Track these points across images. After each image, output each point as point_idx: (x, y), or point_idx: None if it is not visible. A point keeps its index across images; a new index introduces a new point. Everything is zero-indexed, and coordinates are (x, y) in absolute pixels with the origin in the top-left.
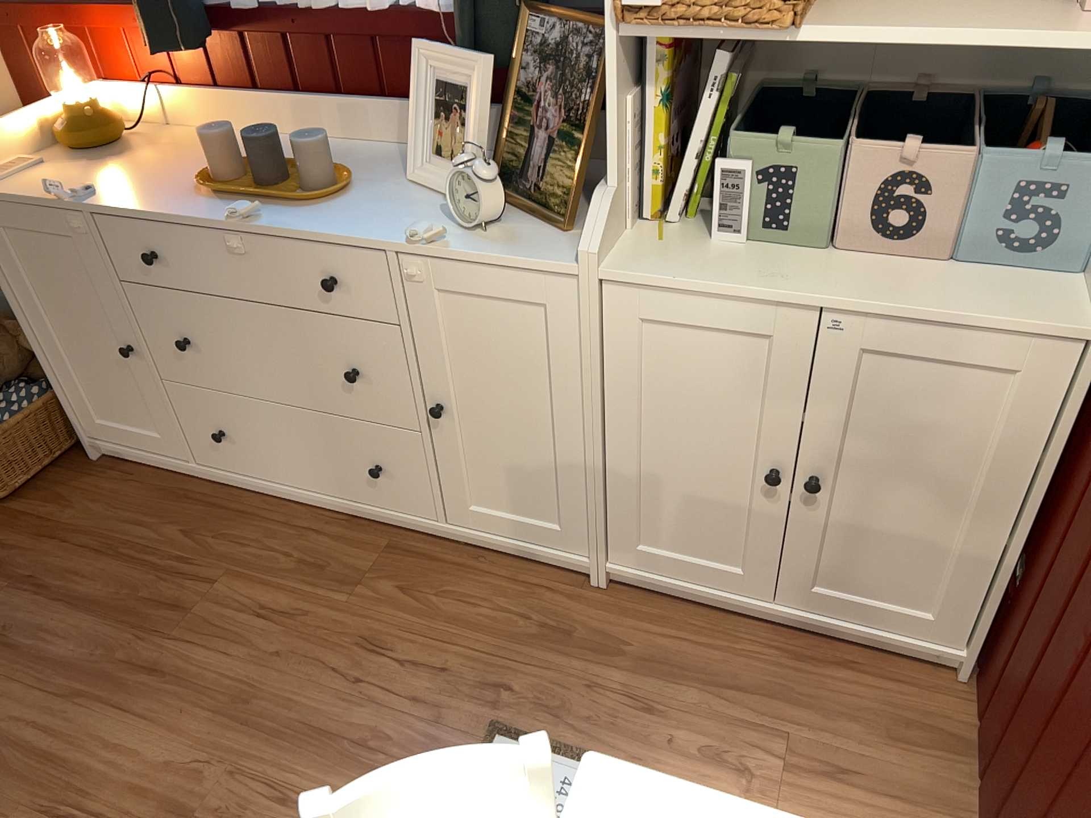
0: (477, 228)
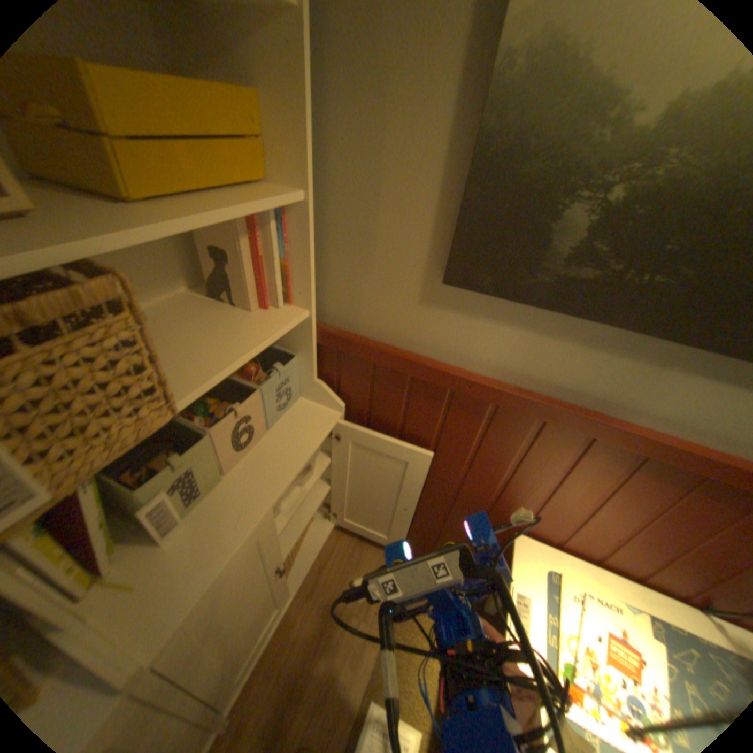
0: None
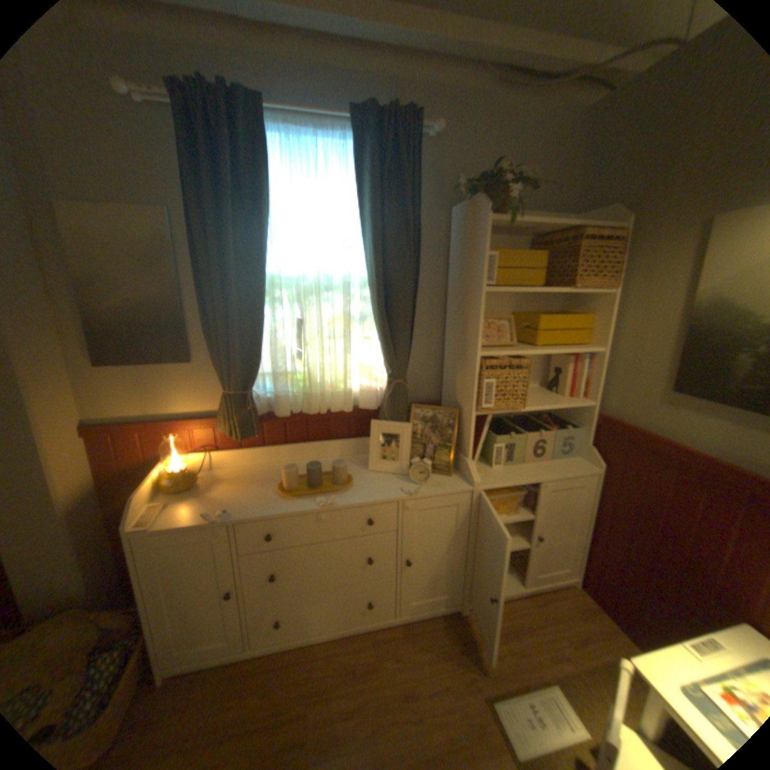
0: (425, 482)
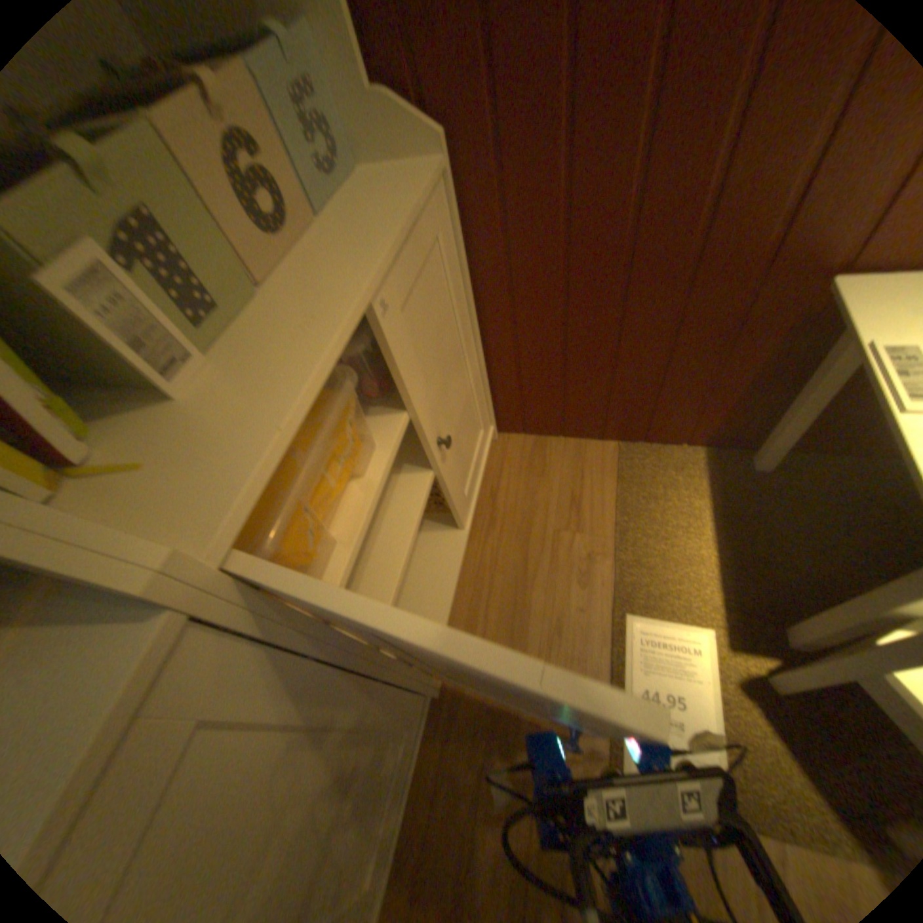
0: None
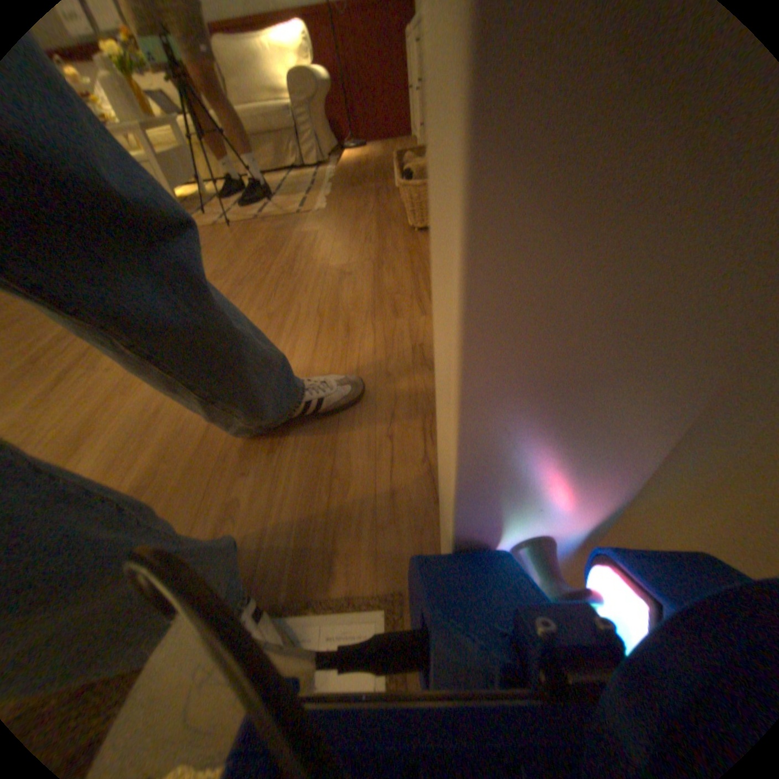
0: None
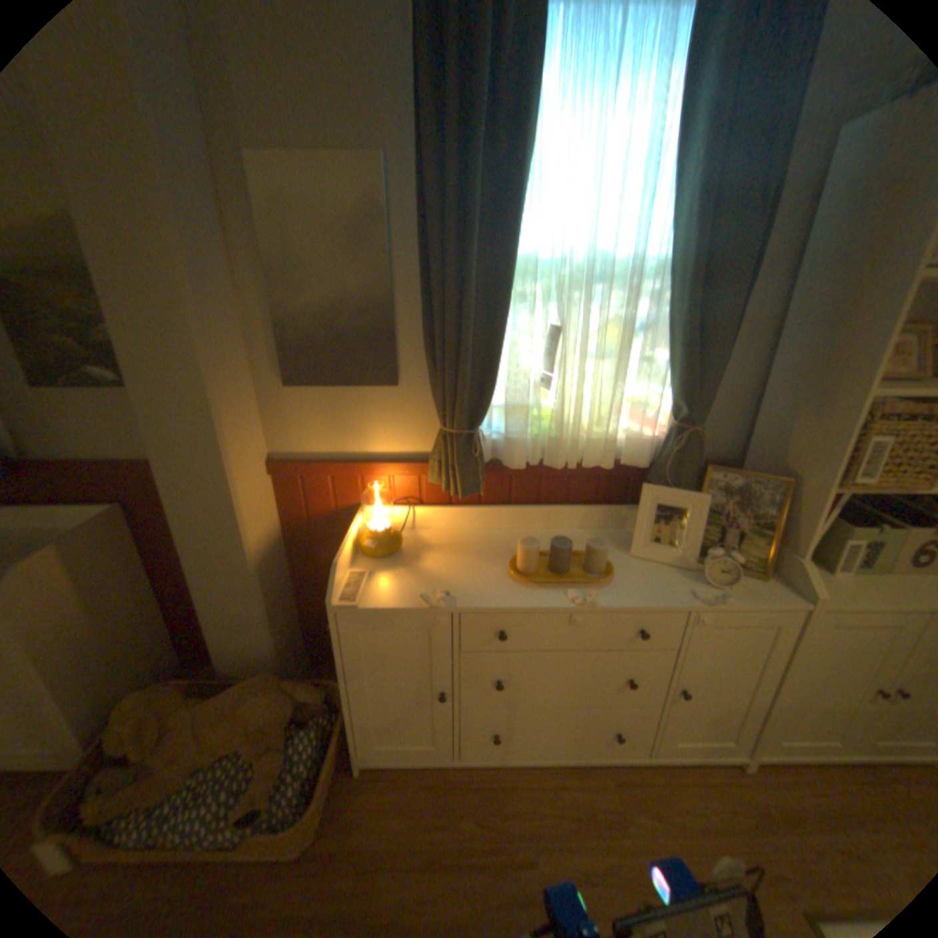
0: (730, 586)
